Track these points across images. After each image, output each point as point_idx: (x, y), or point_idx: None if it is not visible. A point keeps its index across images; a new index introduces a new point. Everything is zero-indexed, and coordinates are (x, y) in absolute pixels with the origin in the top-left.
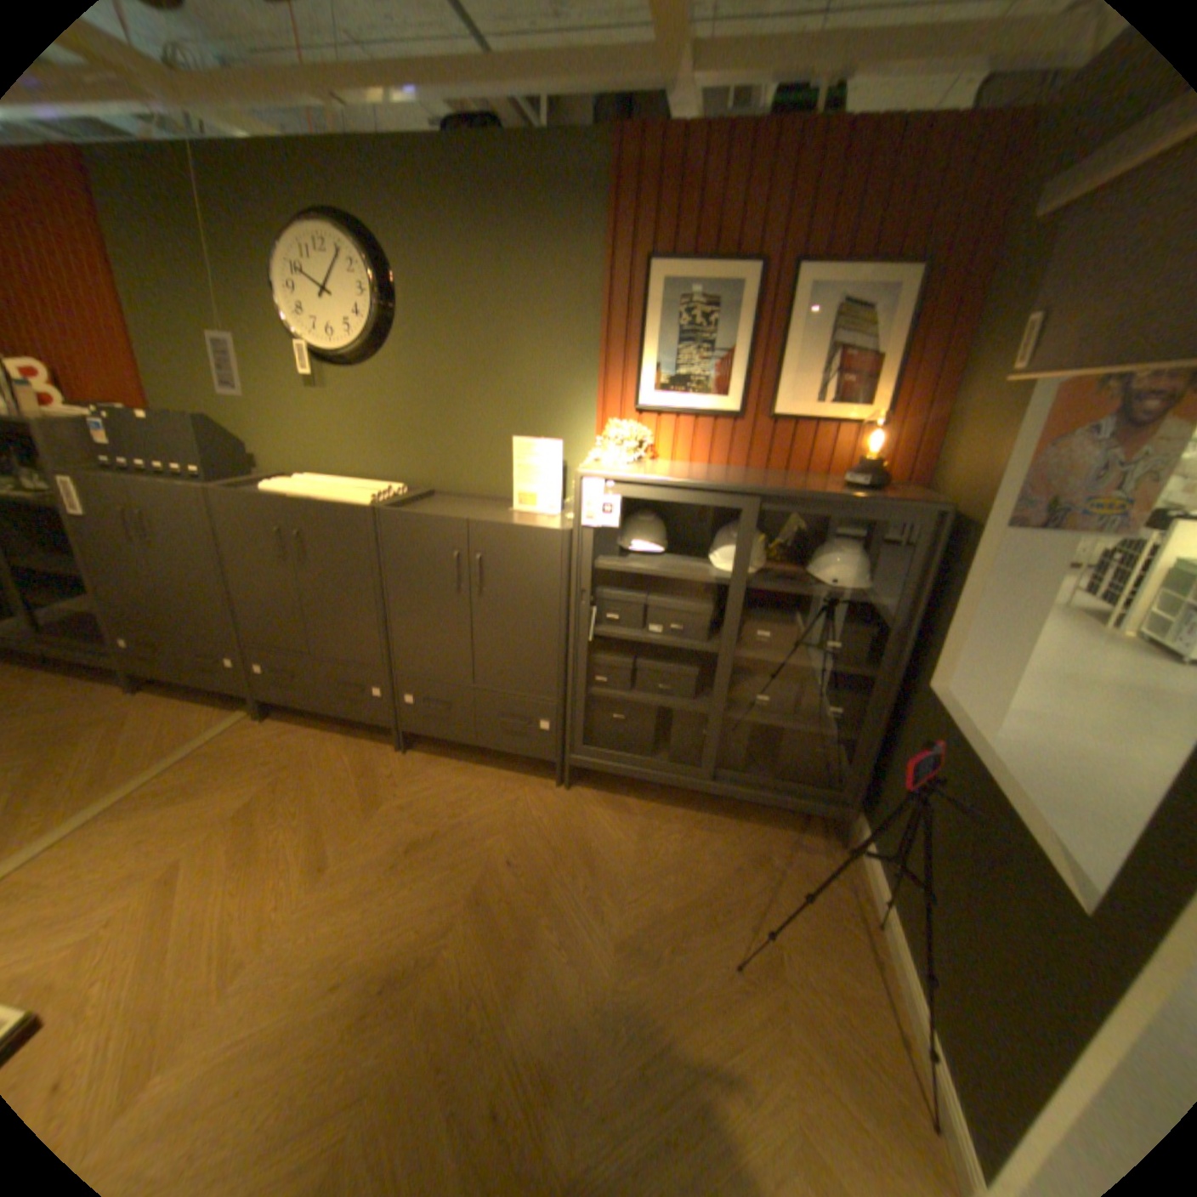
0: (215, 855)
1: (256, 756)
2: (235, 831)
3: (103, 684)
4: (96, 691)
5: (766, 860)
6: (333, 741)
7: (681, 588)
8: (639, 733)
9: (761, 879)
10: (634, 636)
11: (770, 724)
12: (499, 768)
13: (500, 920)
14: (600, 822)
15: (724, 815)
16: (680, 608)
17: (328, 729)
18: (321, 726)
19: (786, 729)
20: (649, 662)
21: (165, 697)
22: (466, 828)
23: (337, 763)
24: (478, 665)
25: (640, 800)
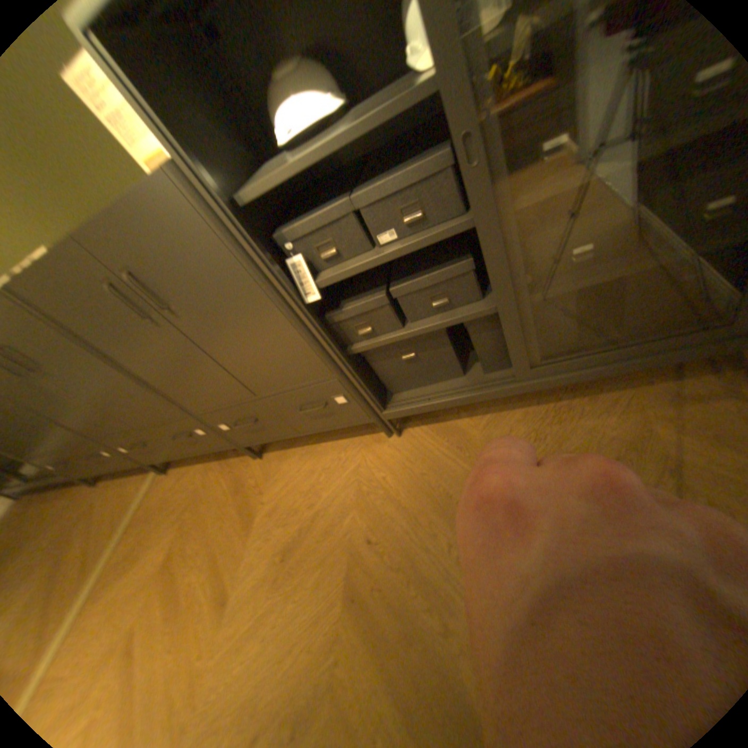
0: (155, 613)
1: (168, 506)
2: (164, 584)
3: (81, 485)
4: (78, 492)
5: (651, 432)
6: (213, 469)
7: (399, 154)
8: (442, 360)
9: (656, 462)
10: (369, 262)
11: (611, 276)
12: (337, 438)
13: (380, 615)
14: (443, 458)
15: (574, 394)
16: (405, 181)
17: (208, 459)
18: (204, 458)
19: (639, 271)
20: (408, 282)
21: (112, 479)
22: (326, 514)
23: (219, 489)
24: (244, 379)
25: (475, 415)
